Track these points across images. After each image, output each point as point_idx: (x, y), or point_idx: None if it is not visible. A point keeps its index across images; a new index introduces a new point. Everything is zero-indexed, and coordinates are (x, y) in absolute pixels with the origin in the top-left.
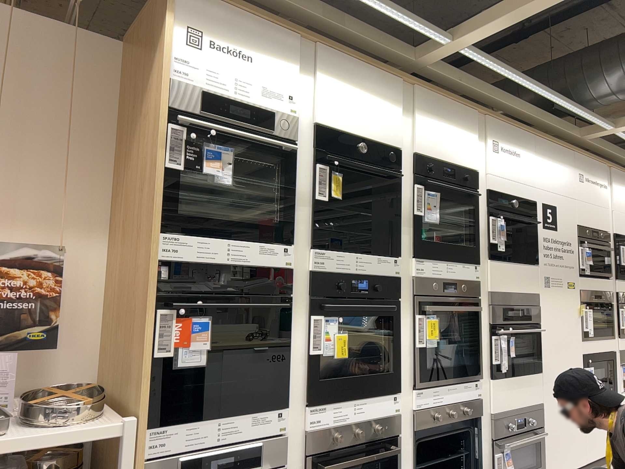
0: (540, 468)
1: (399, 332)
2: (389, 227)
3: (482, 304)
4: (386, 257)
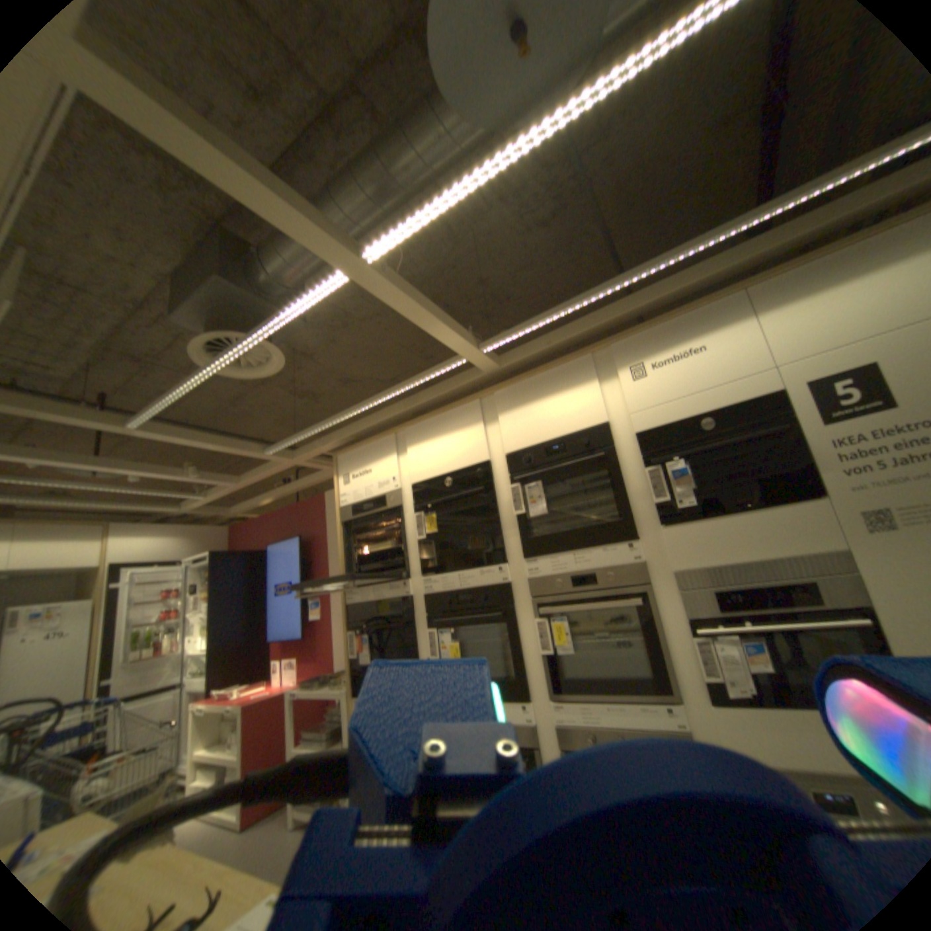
0: None
1: (516, 637)
2: (495, 534)
3: (663, 590)
4: (486, 566)
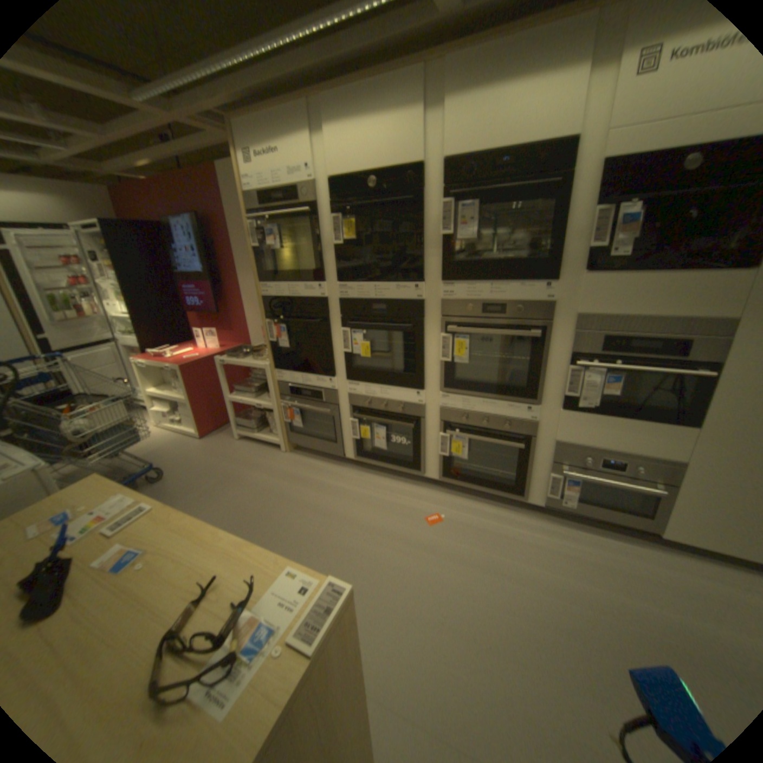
0: (655, 523)
1: (421, 347)
2: (415, 253)
3: (560, 329)
4: (403, 284)
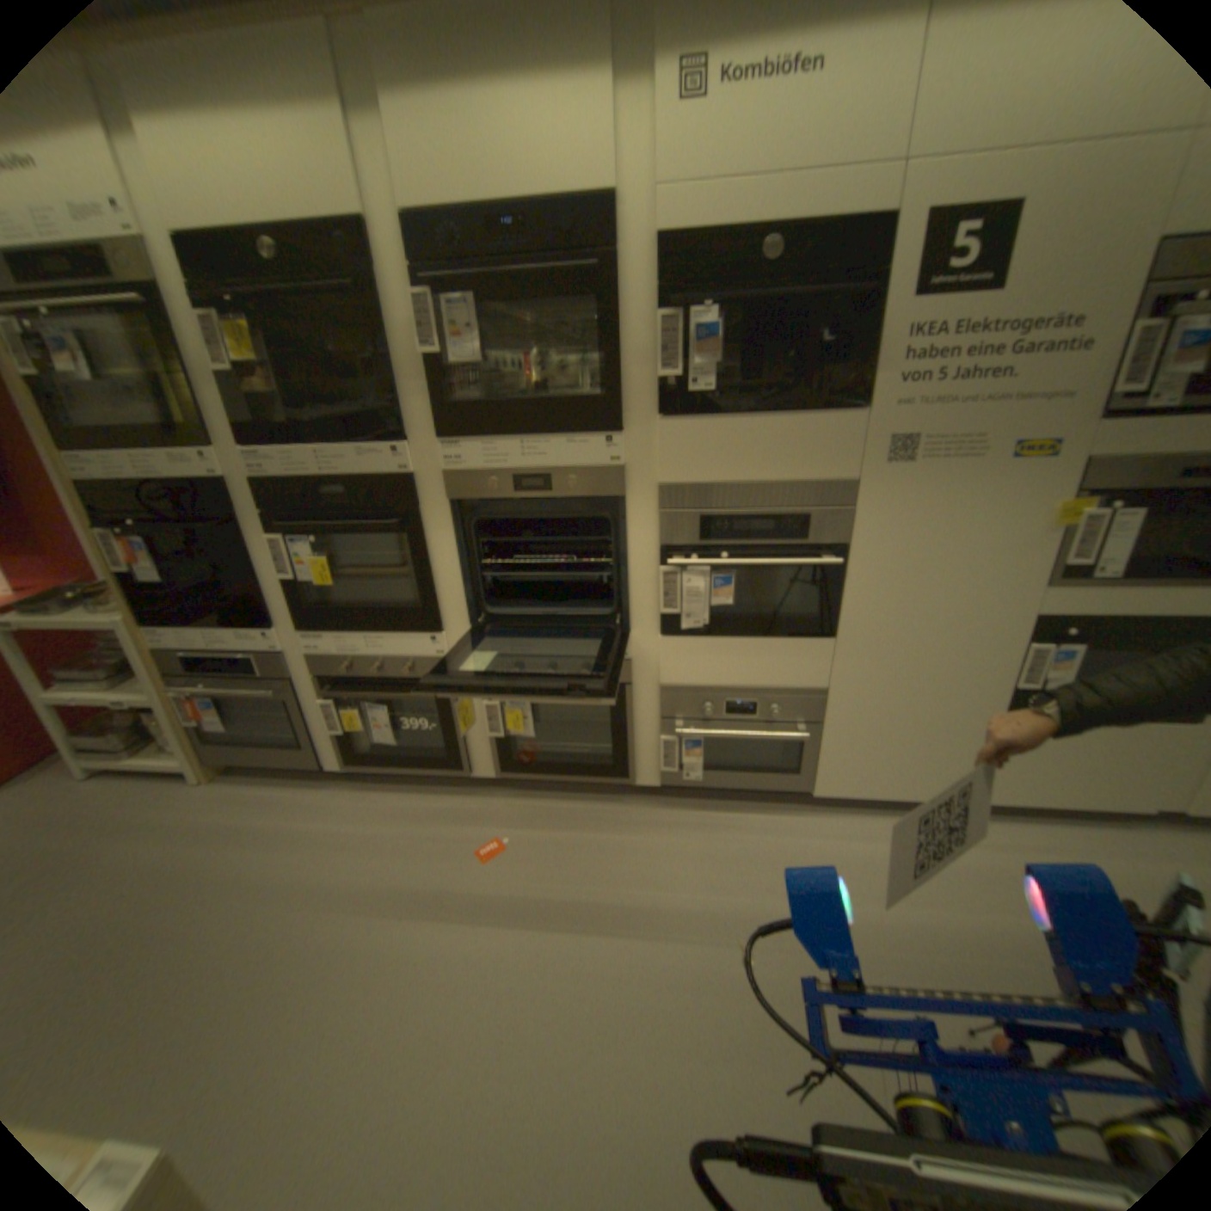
0: (802, 778)
1: (424, 557)
2: (383, 388)
3: (639, 510)
4: (369, 447)
